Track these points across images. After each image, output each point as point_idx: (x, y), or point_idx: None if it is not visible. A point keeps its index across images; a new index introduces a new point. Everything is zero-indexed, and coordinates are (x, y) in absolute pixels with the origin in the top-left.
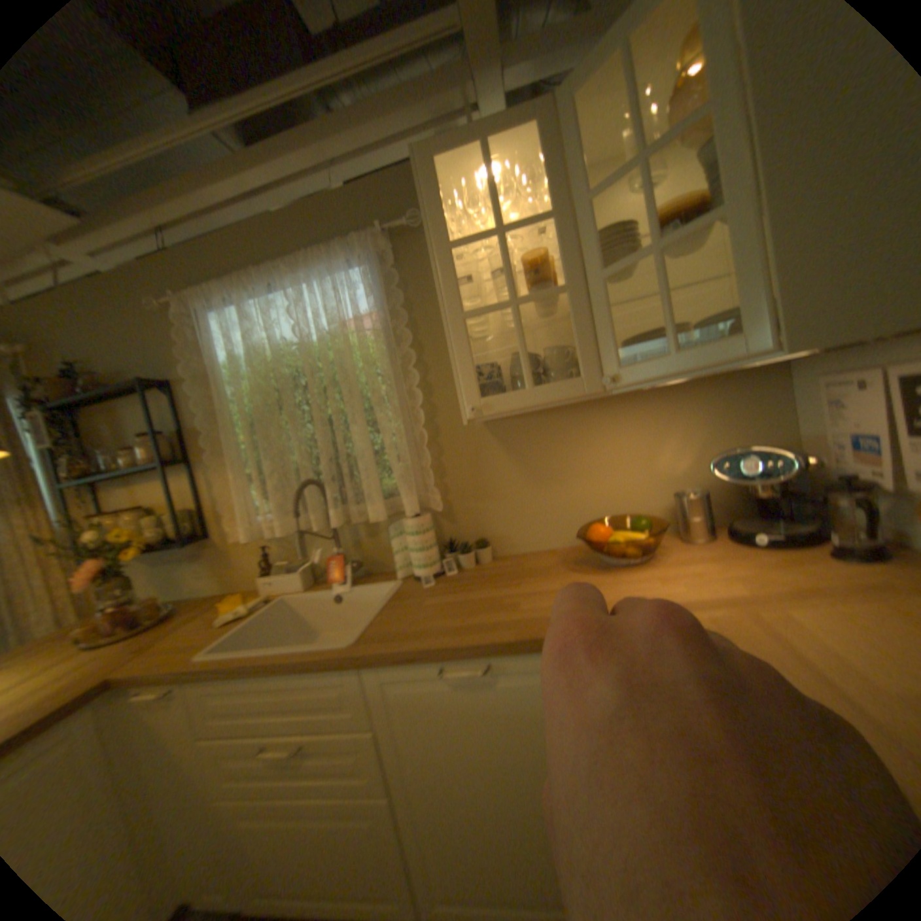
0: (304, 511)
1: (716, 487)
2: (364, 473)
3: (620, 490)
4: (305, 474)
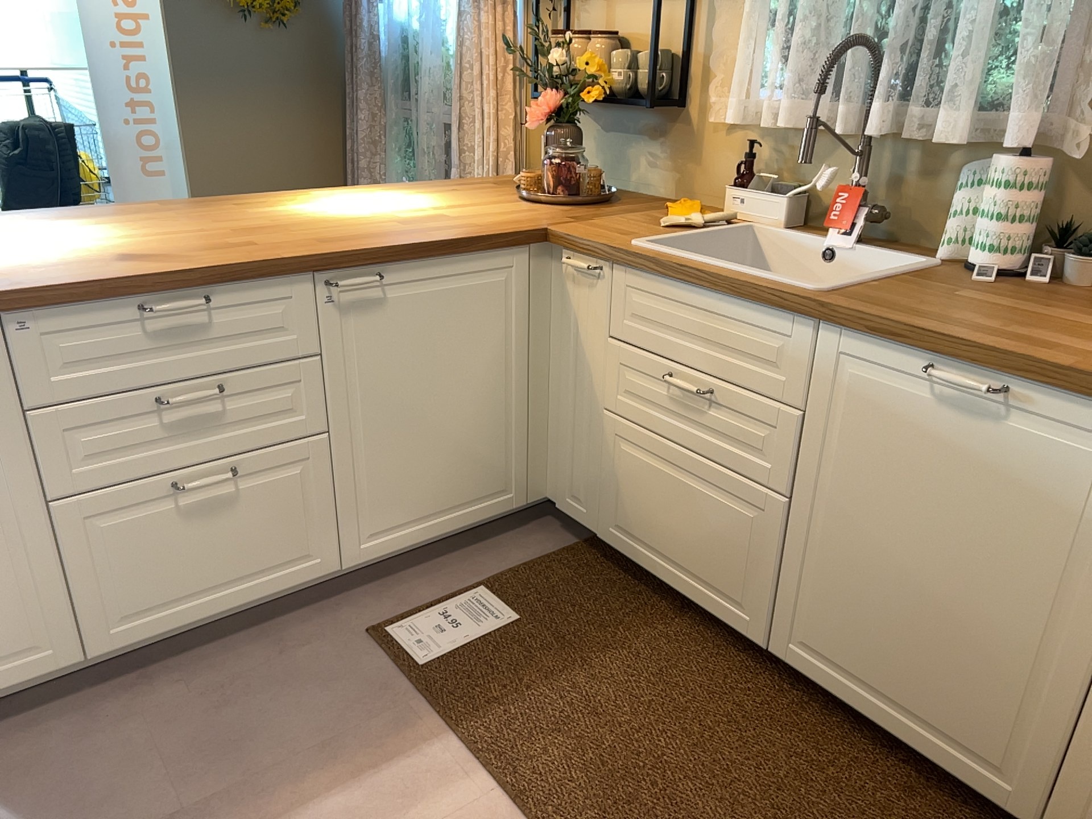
0: (828, 96)
1: None
2: (958, 53)
3: None
4: (854, 30)
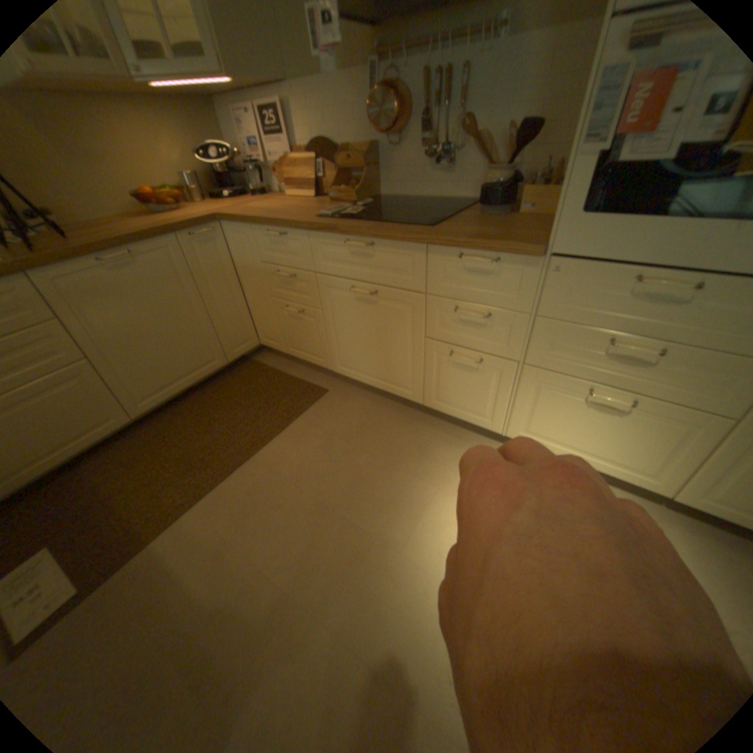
0: None
1: (194, 171)
2: None
3: (141, 170)
4: None
